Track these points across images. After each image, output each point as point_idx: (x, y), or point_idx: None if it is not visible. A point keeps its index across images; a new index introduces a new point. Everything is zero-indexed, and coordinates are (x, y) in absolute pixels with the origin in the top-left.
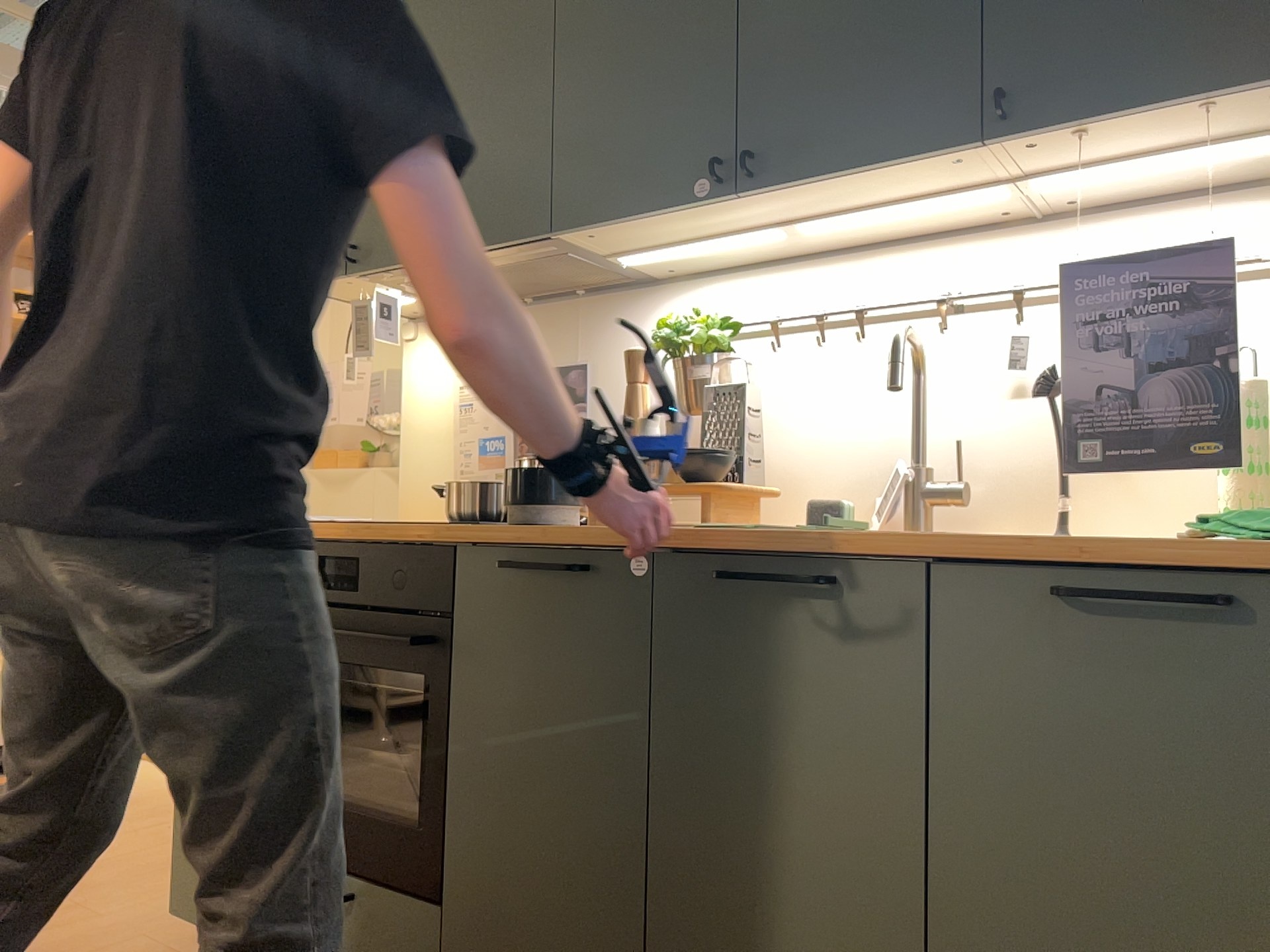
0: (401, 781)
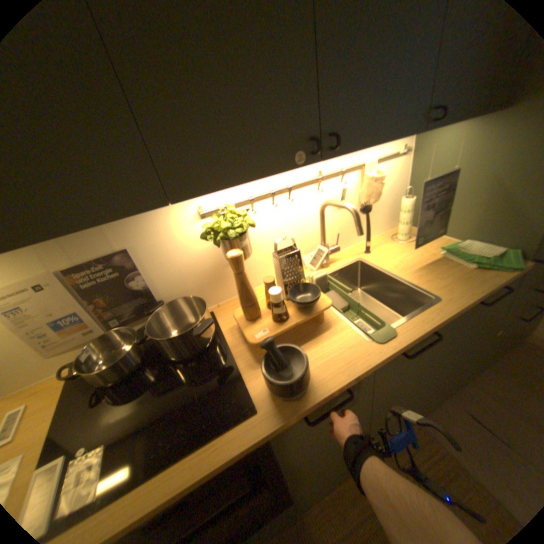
0: (238, 501)
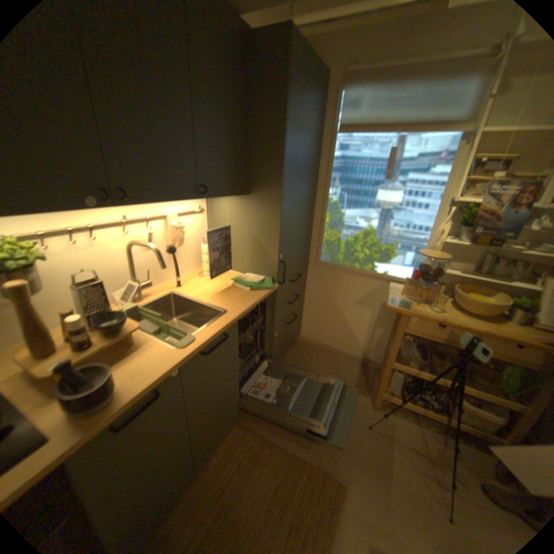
0: None
